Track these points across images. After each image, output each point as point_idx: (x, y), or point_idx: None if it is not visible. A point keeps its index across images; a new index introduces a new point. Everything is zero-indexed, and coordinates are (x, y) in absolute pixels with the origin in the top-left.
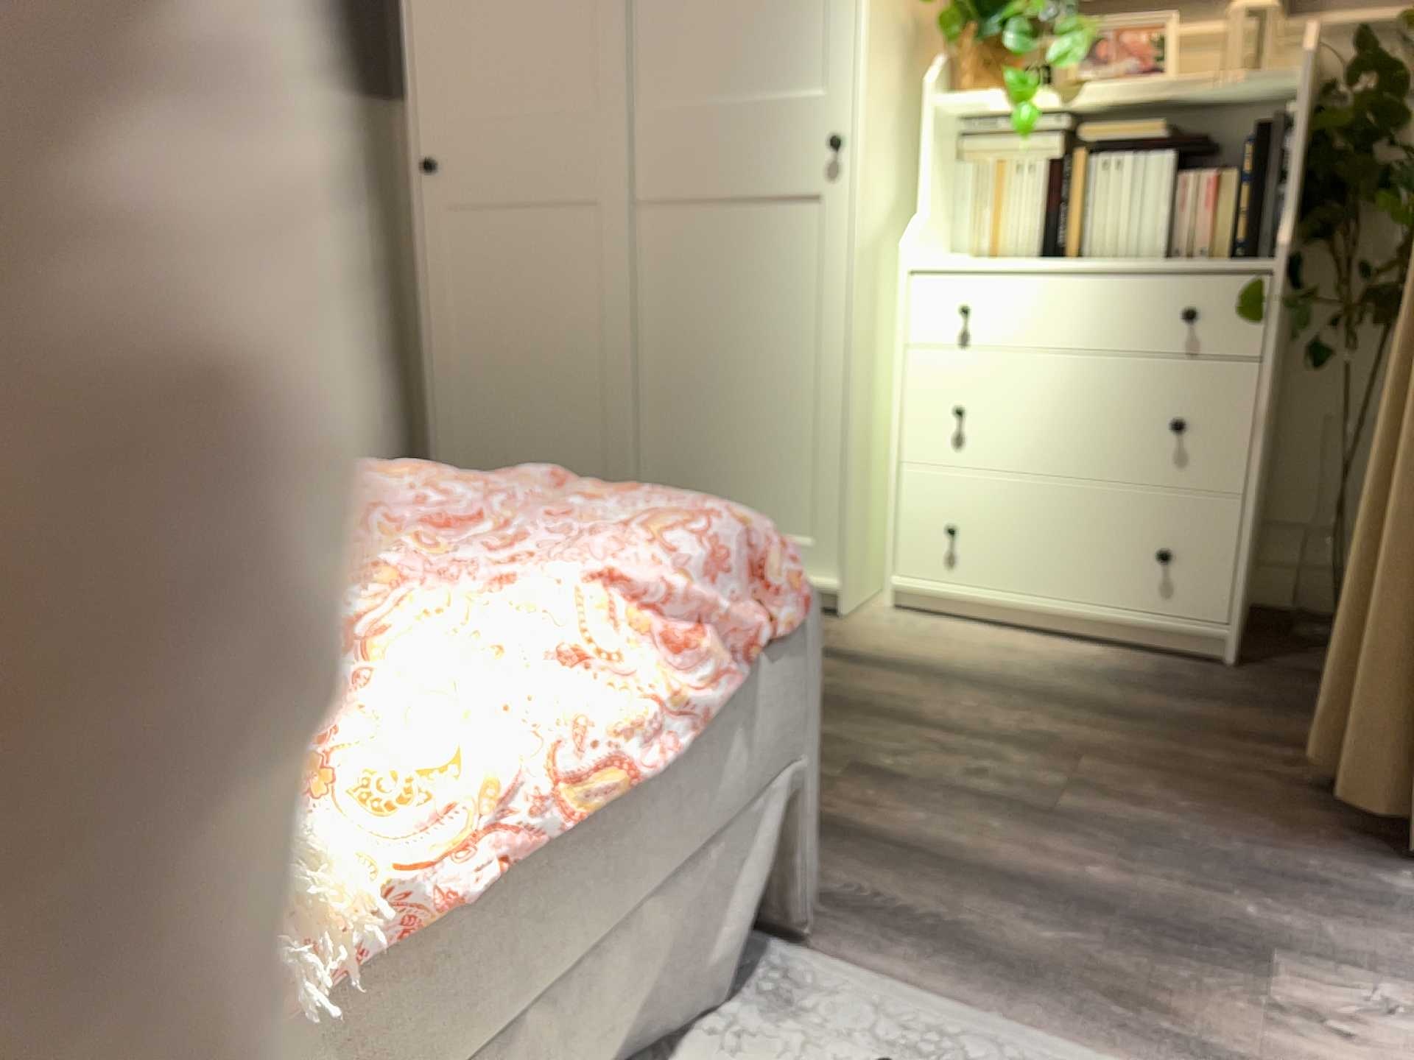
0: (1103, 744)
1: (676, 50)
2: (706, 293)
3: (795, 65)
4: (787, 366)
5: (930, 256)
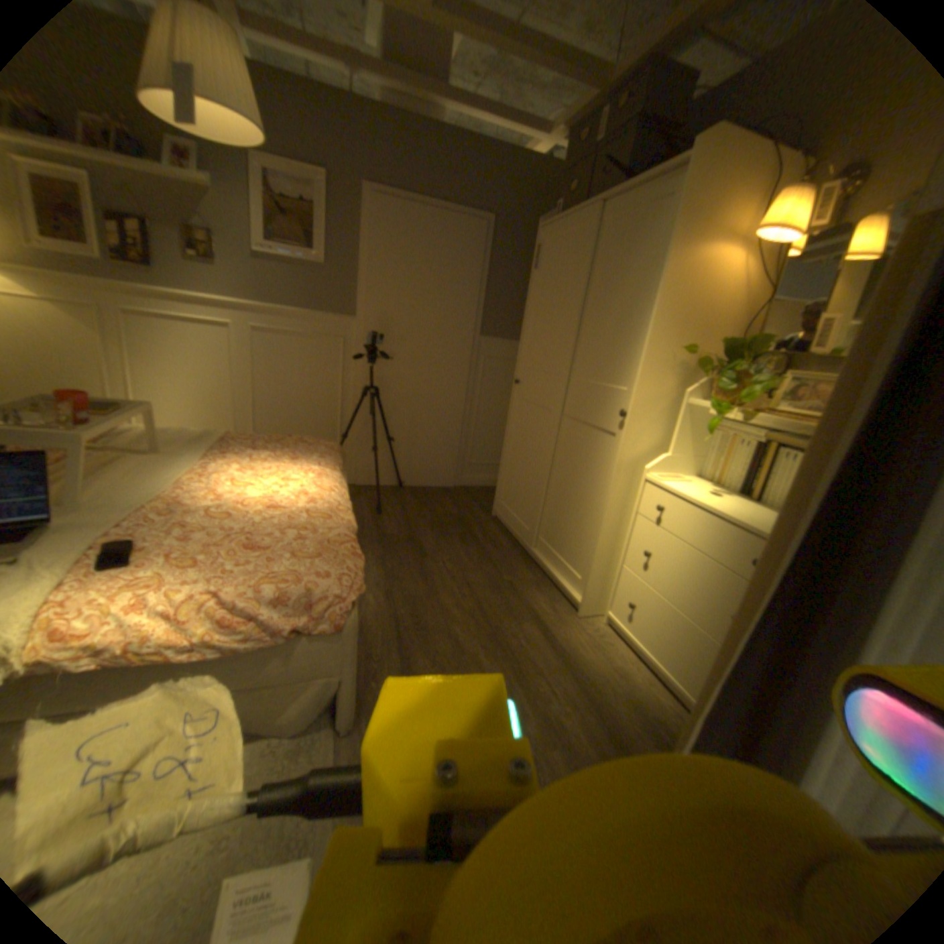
0: (586, 748)
1: (589, 356)
2: (575, 458)
3: (622, 373)
4: (591, 501)
5: (657, 476)
